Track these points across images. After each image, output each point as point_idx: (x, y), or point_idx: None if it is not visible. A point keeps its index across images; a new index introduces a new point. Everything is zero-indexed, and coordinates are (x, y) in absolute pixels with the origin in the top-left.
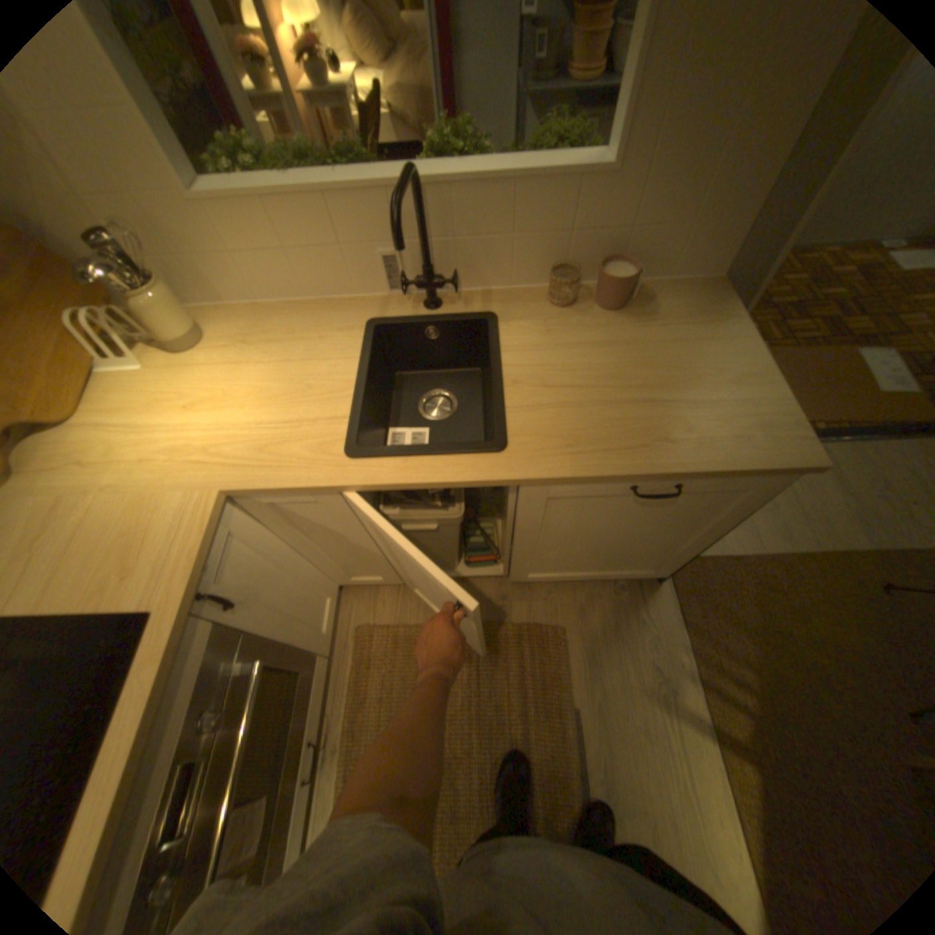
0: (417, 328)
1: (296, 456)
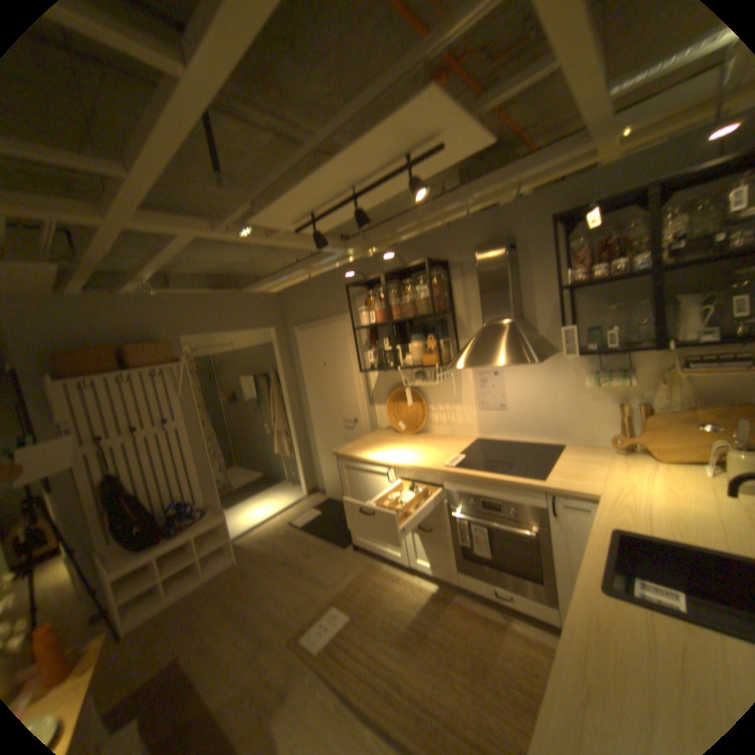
0: None
1: (619, 517)
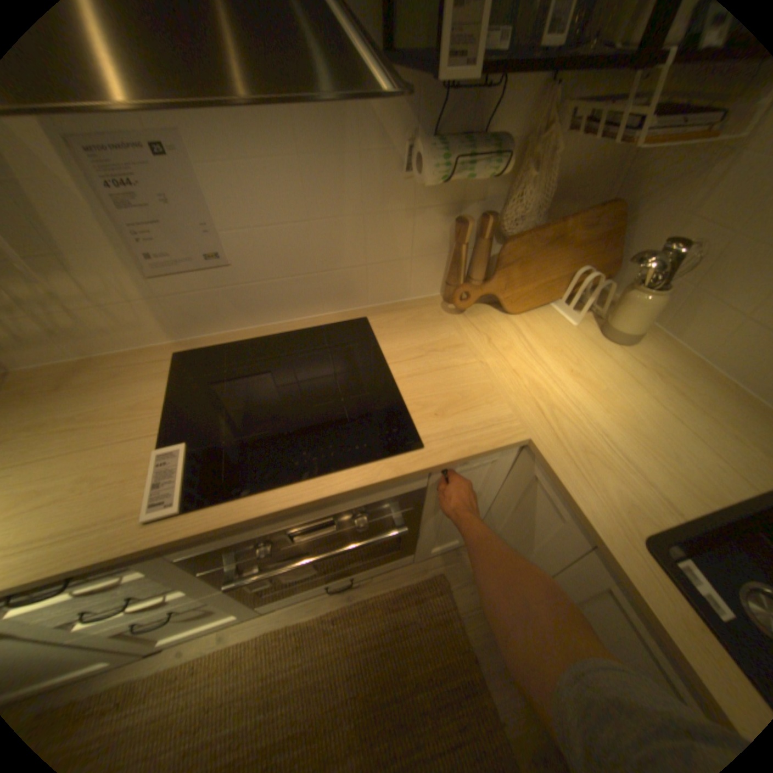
0: None
1: (606, 490)
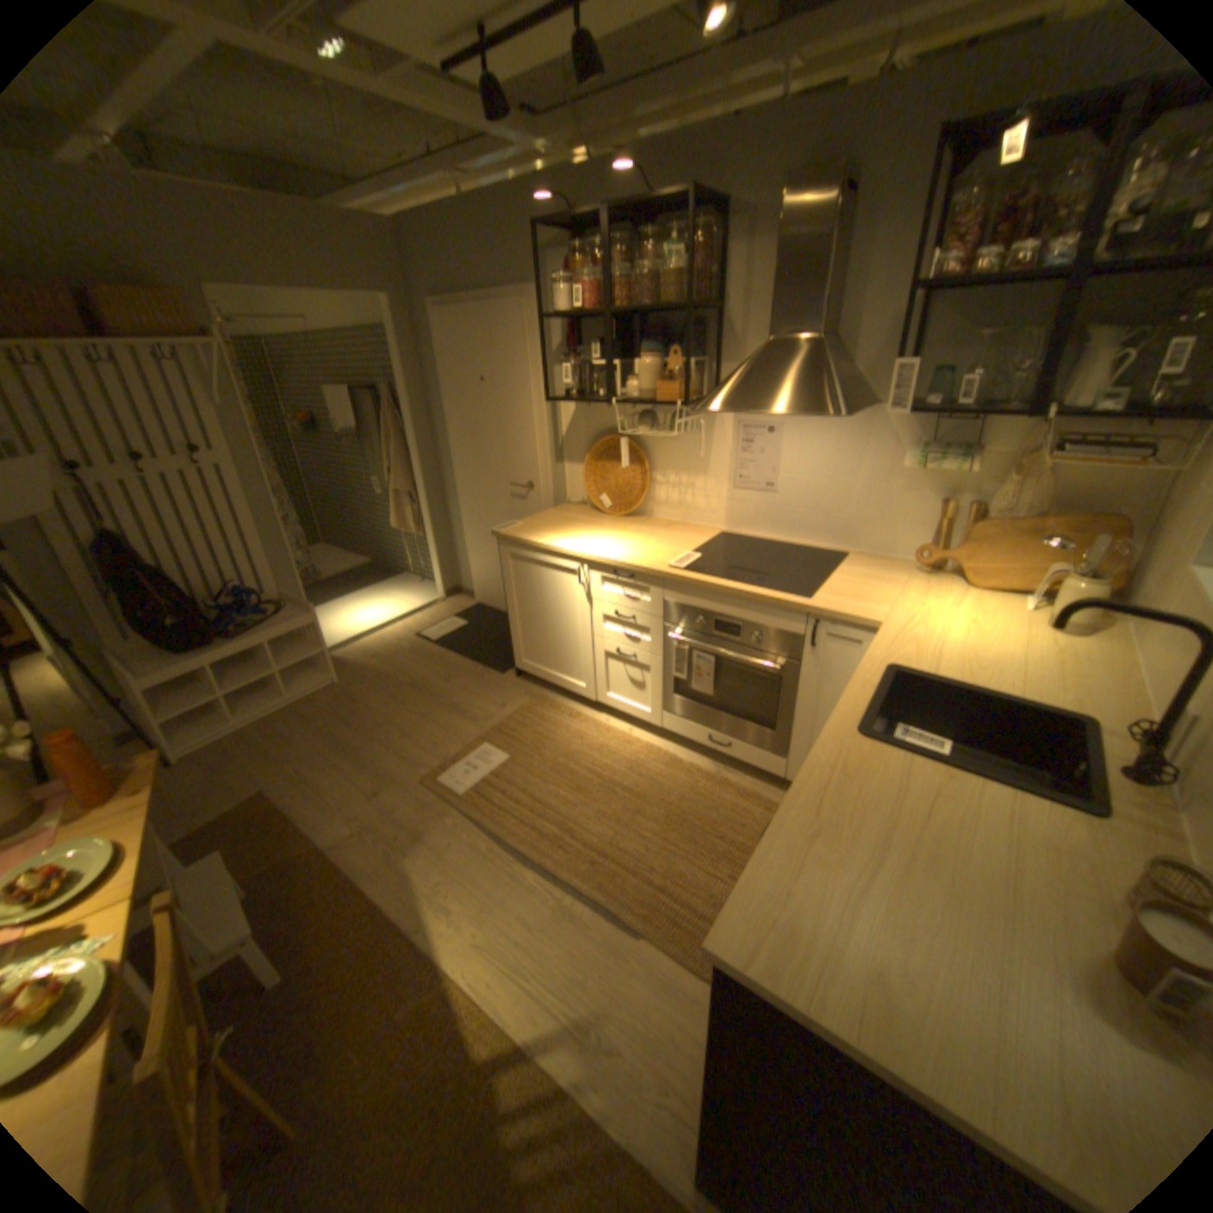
0: (1085, 756)
1: (900, 651)
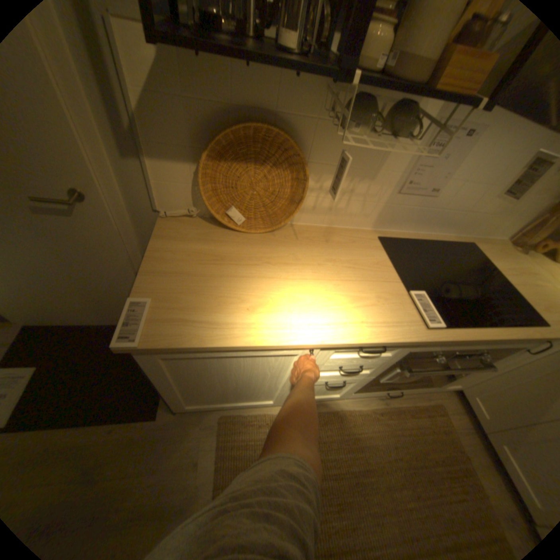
0: None
1: None
